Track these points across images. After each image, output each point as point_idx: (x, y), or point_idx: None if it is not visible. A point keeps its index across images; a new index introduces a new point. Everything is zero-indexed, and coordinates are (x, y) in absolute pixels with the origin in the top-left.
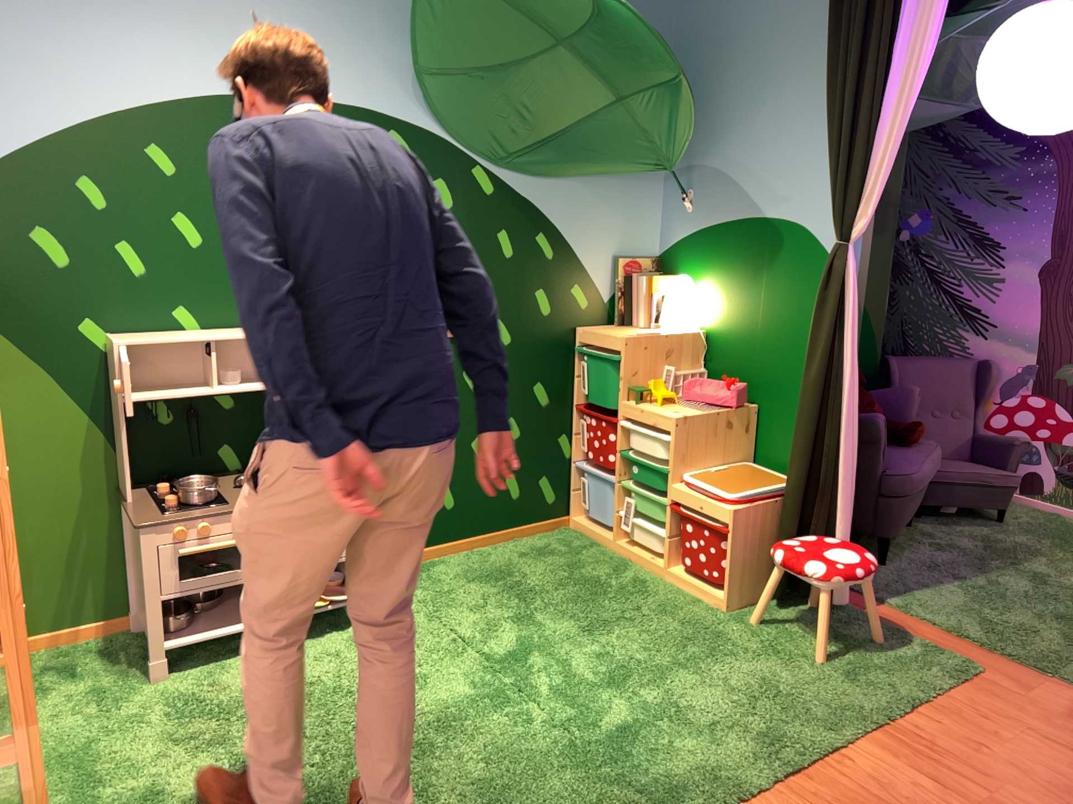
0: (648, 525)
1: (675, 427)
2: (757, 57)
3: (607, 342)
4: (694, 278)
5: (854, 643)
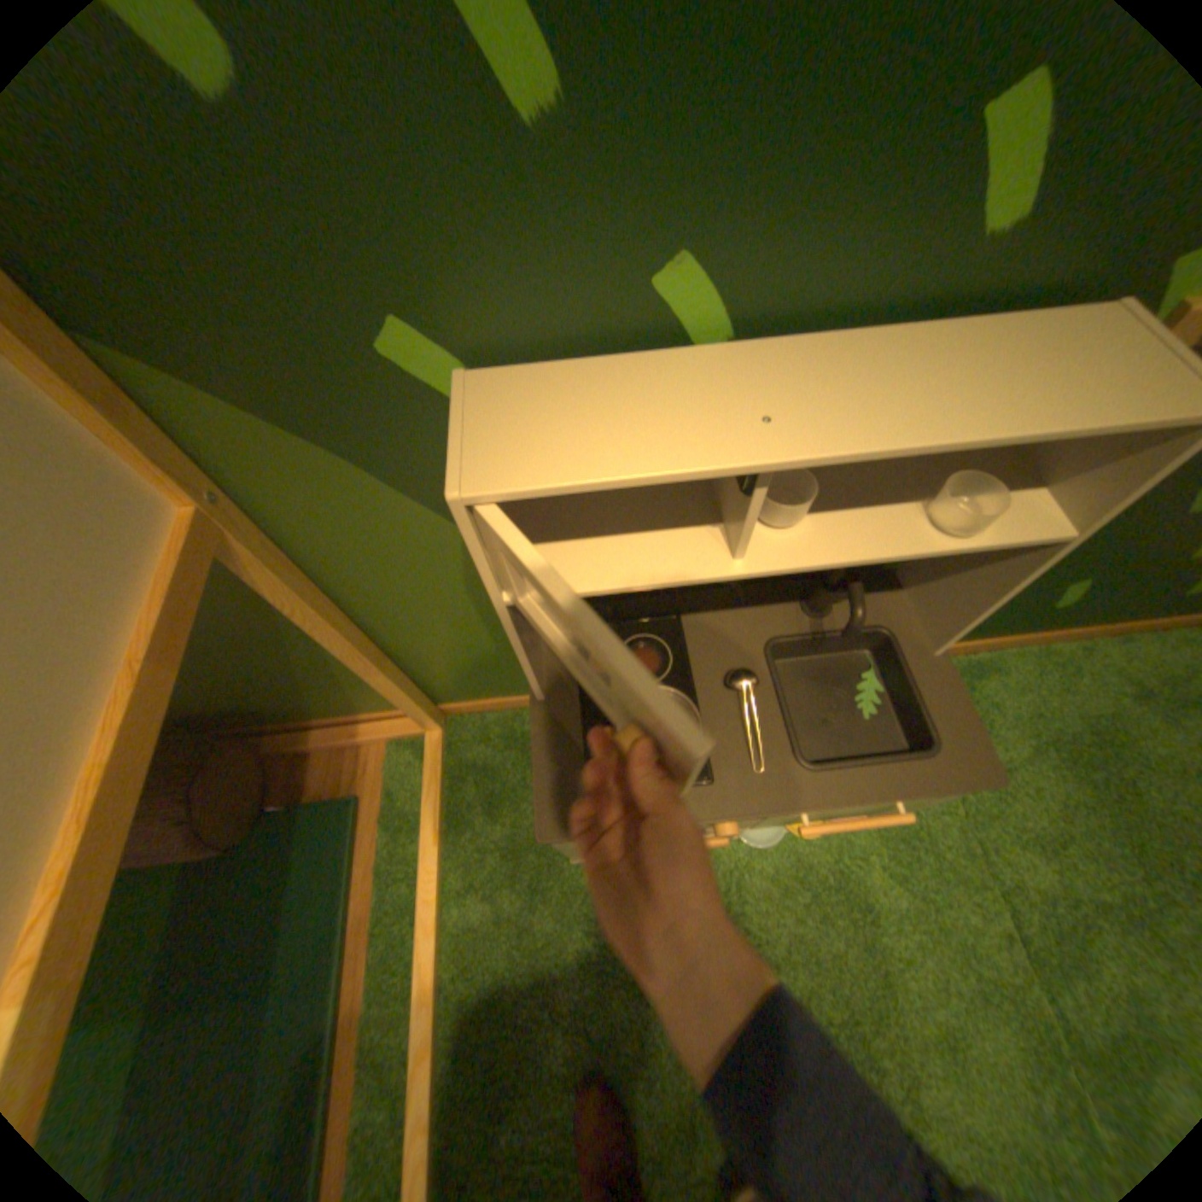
0: None
1: None
2: None
3: None
4: None
5: None
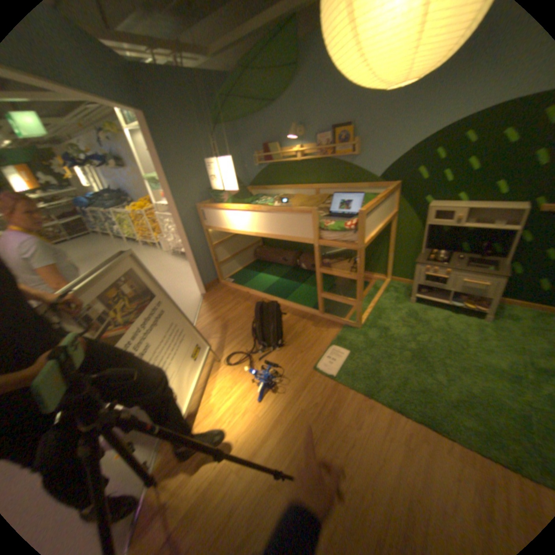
0: None
1: None
2: None
3: None
4: None
5: None
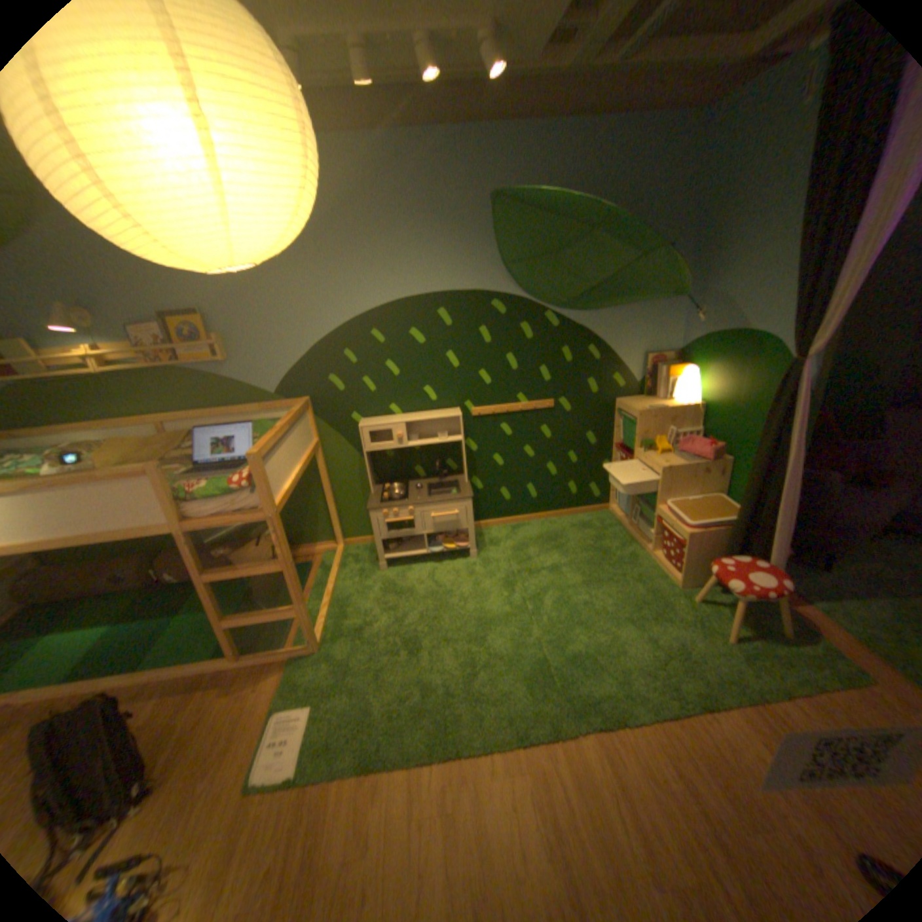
0: (645, 524)
1: (661, 473)
2: (758, 205)
3: (629, 412)
4: (700, 367)
5: (767, 635)
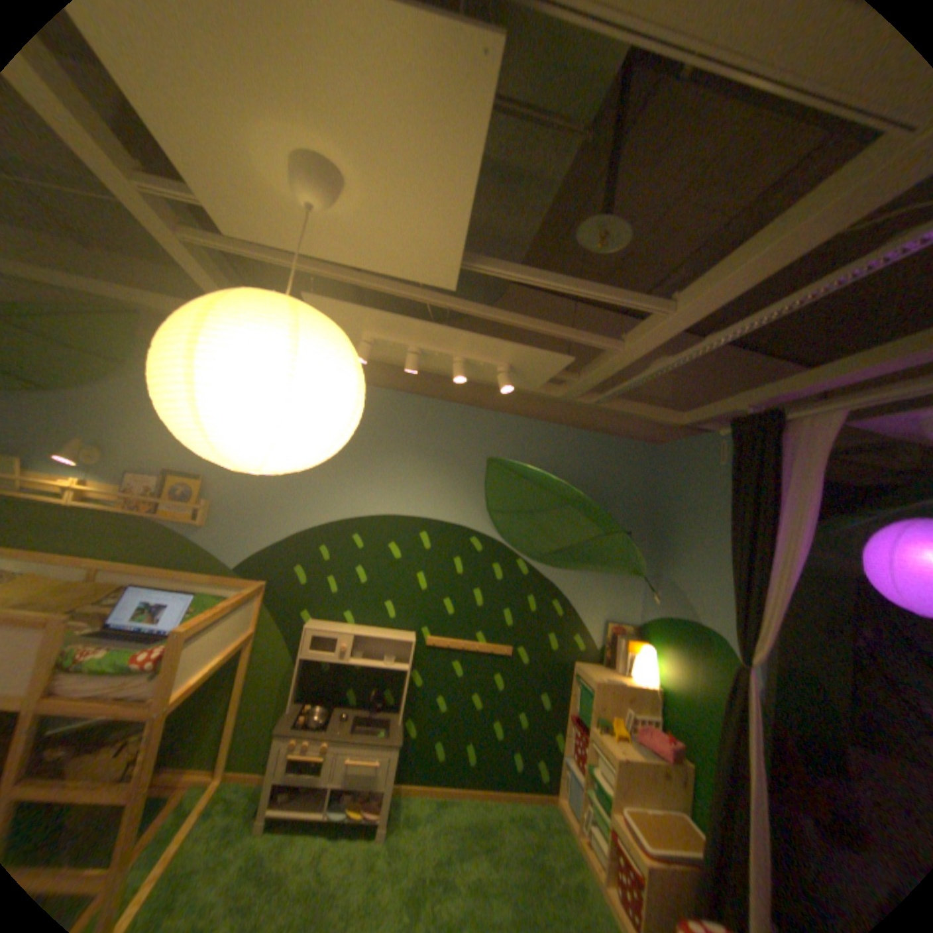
0: (599, 840)
1: (618, 769)
2: (698, 521)
3: (588, 682)
4: (658, 650)
5: None
